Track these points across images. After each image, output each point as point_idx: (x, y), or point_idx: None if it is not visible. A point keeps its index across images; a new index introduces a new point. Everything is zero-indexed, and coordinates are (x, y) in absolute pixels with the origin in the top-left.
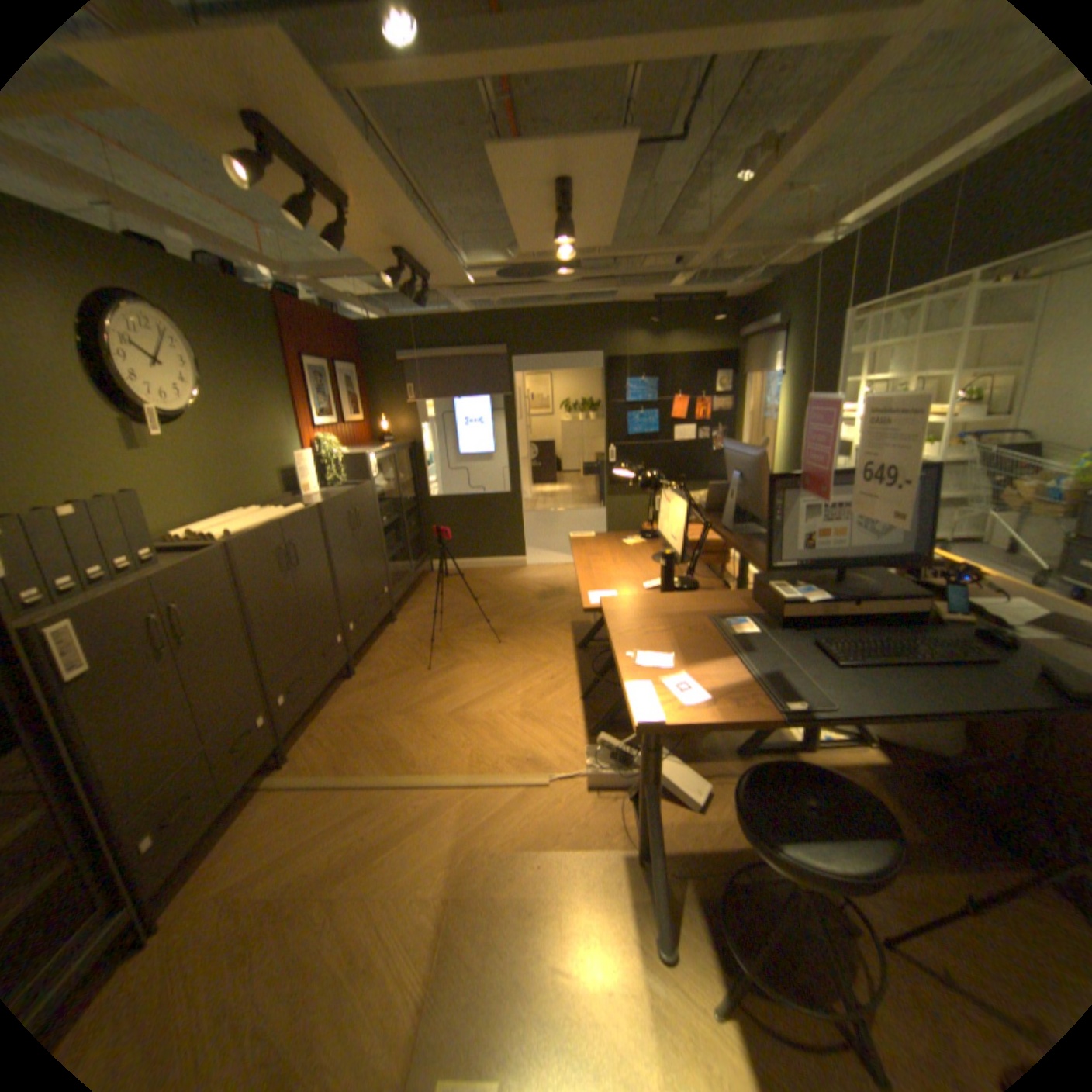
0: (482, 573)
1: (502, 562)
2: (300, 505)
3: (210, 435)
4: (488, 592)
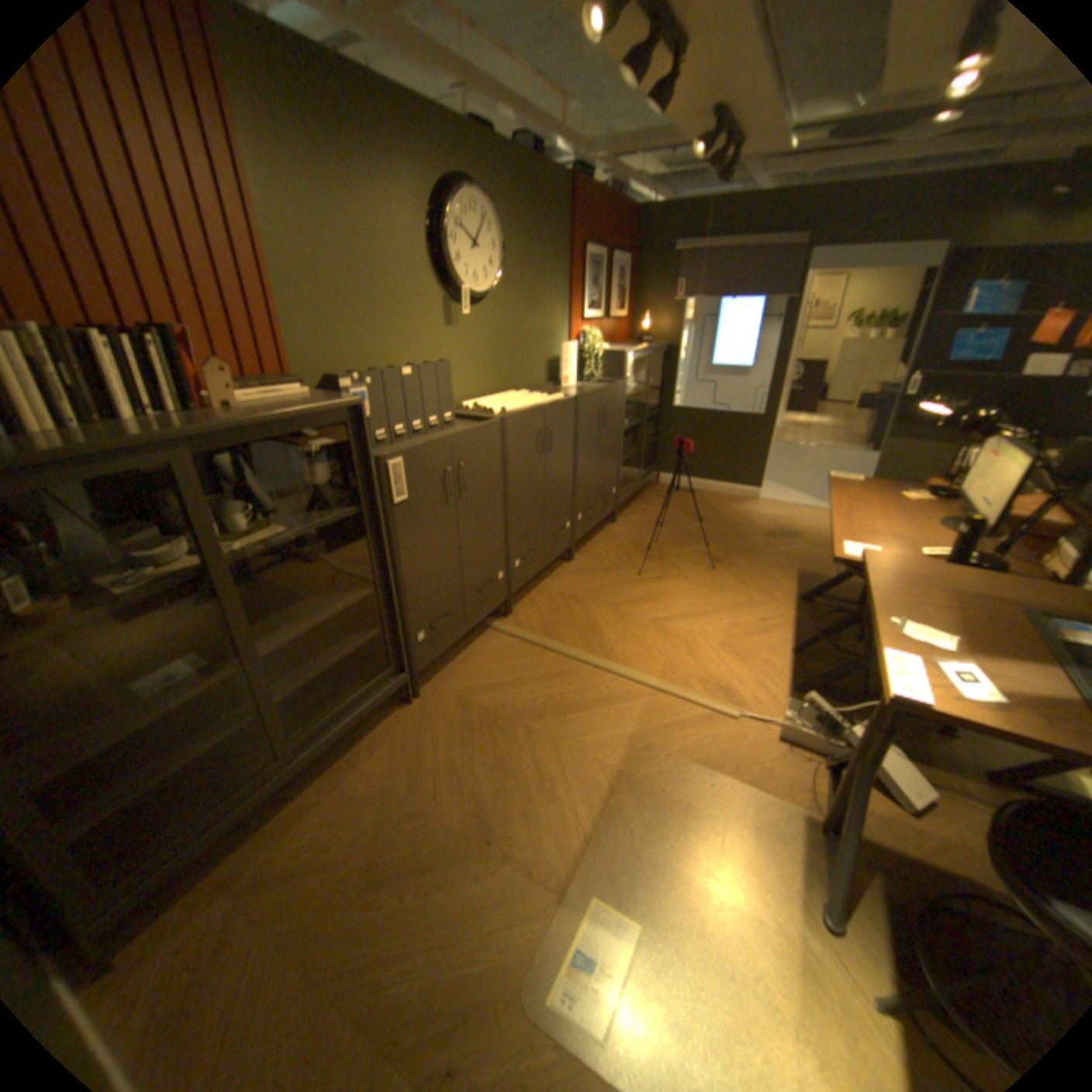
0: (707, 496)
1: (732, 490)
2: (560, 395)
3: (500, 319)
4: (710, 516)
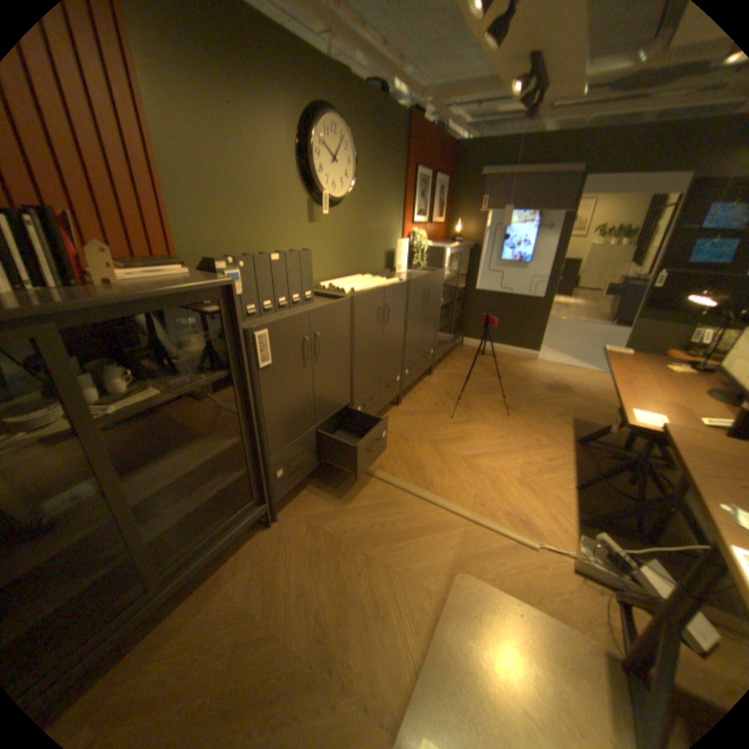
0: (499, 356)
1: (517, 352)
2: (396, 279)
3: (352, 219)
4: (502, 372)
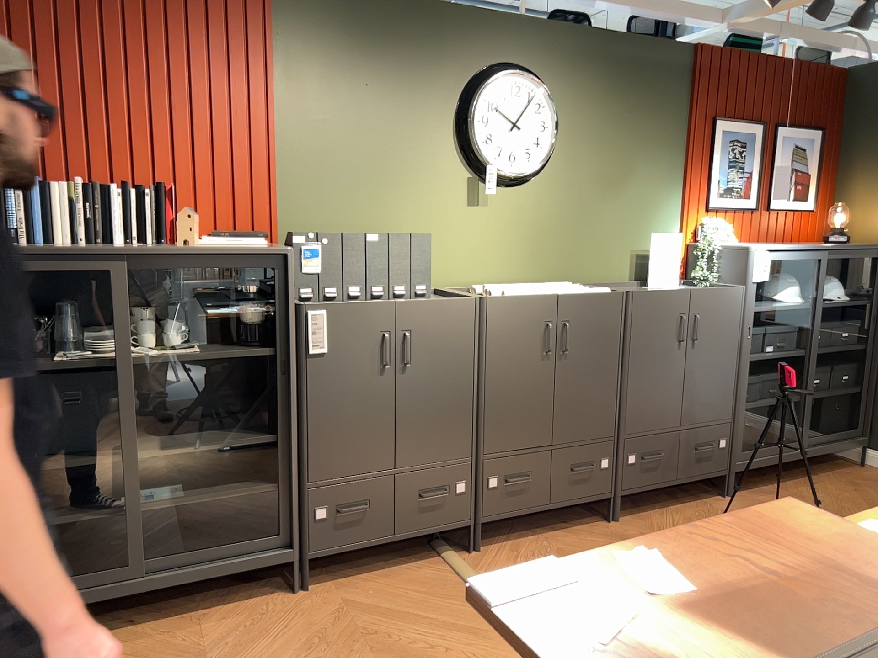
0: None
1: None
2: (606, 288)
3: (554, 201)
4: None
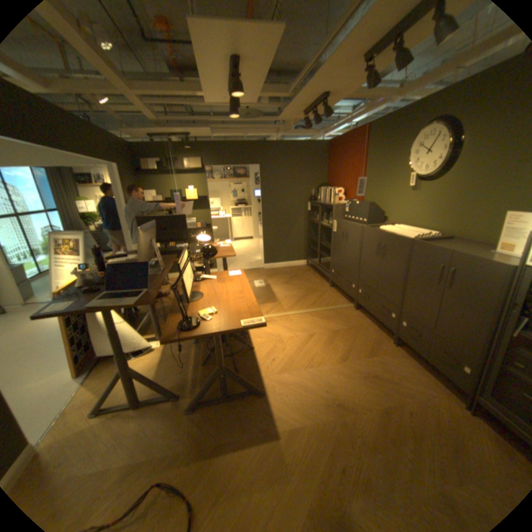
0: None
1: None
2: (414, 236)
3: (454, 187)
4: None
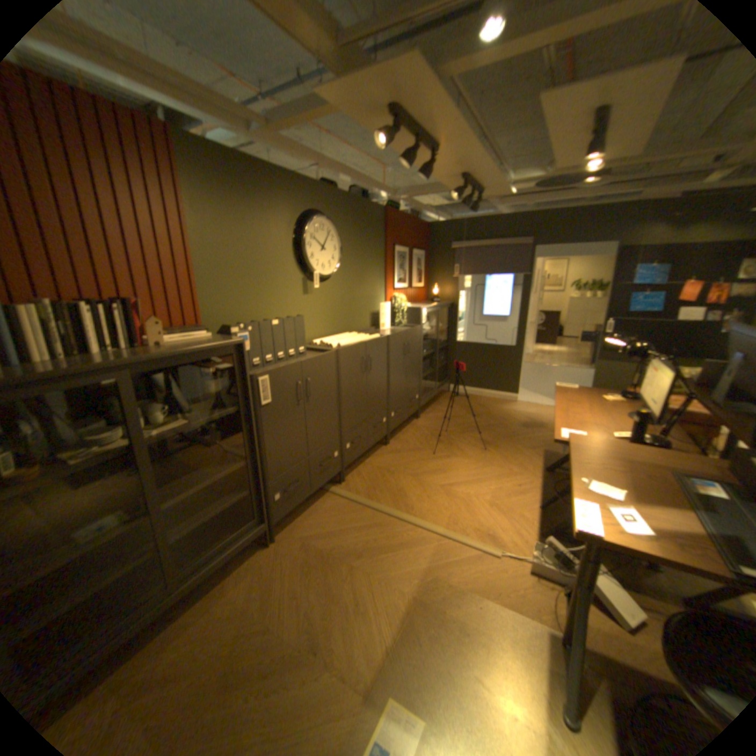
0: (482, 400)
1: (498, 395)
2: (377, 335)
3: (339, 290)
4: (484, 413)
